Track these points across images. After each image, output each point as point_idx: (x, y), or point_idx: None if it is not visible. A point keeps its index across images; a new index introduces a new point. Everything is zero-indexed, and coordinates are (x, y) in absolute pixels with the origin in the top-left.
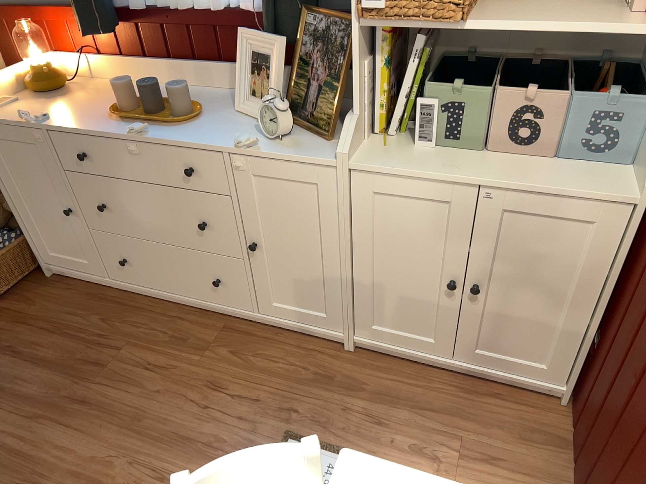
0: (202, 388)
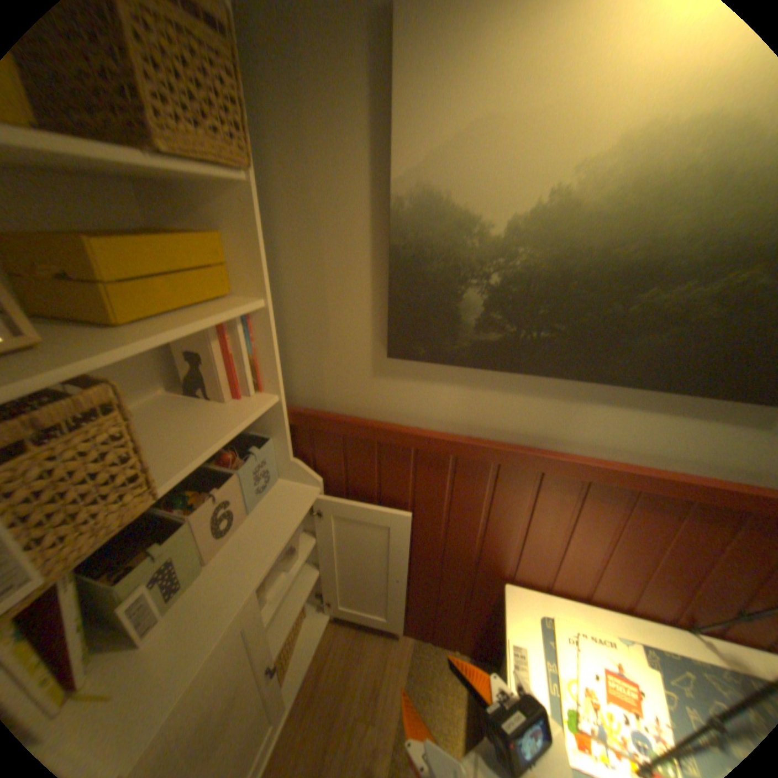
0: None
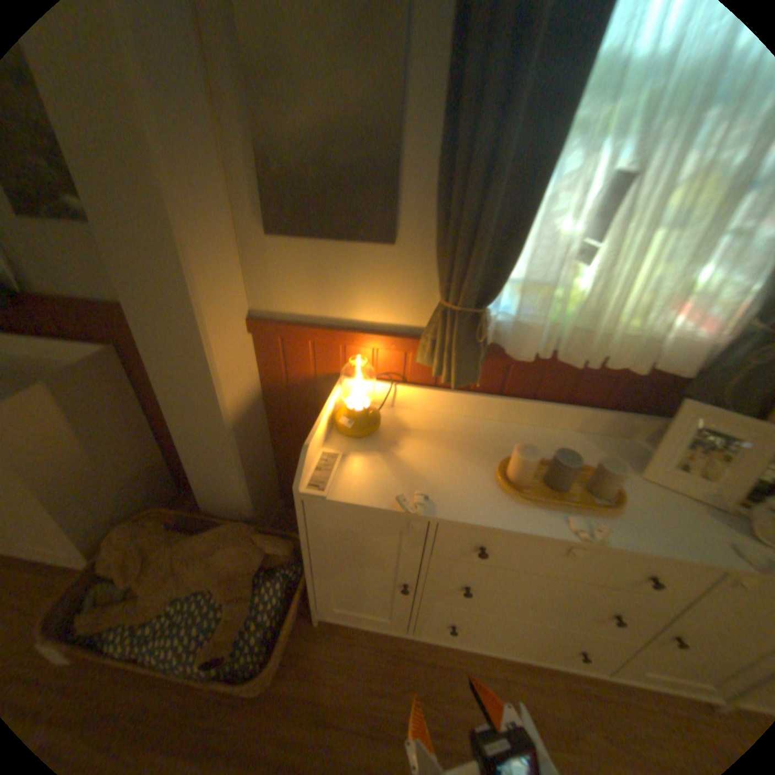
0: None
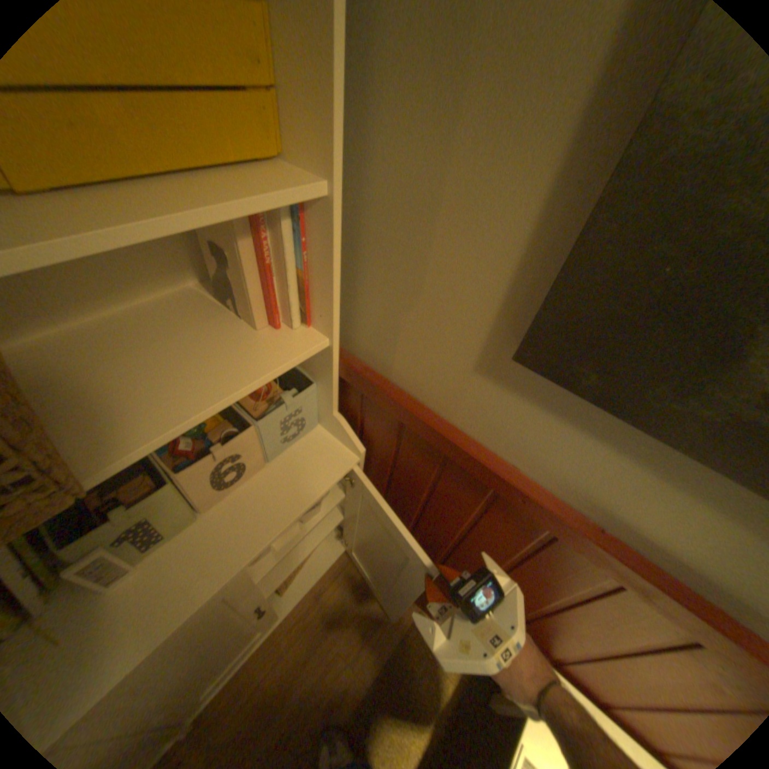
0: None
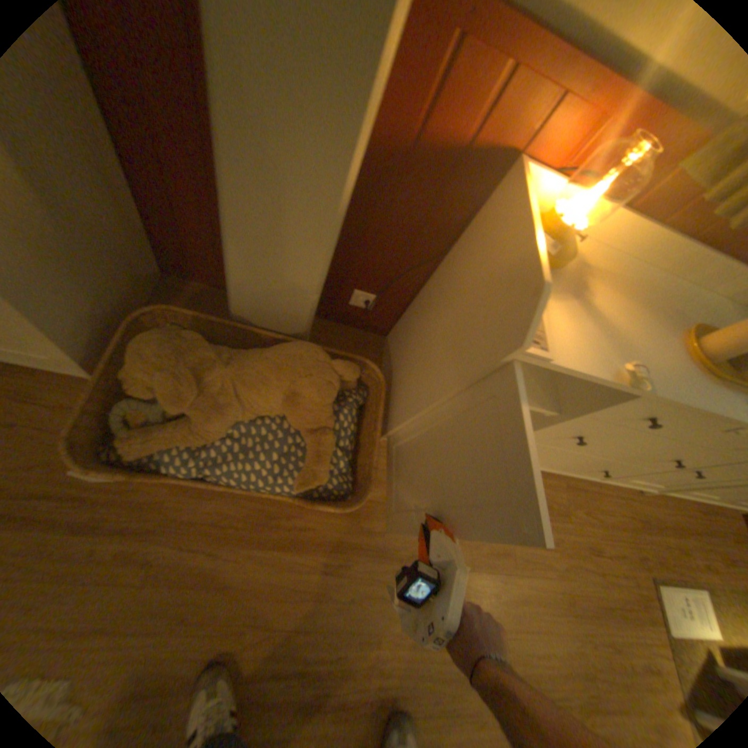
0: (590, 561)
